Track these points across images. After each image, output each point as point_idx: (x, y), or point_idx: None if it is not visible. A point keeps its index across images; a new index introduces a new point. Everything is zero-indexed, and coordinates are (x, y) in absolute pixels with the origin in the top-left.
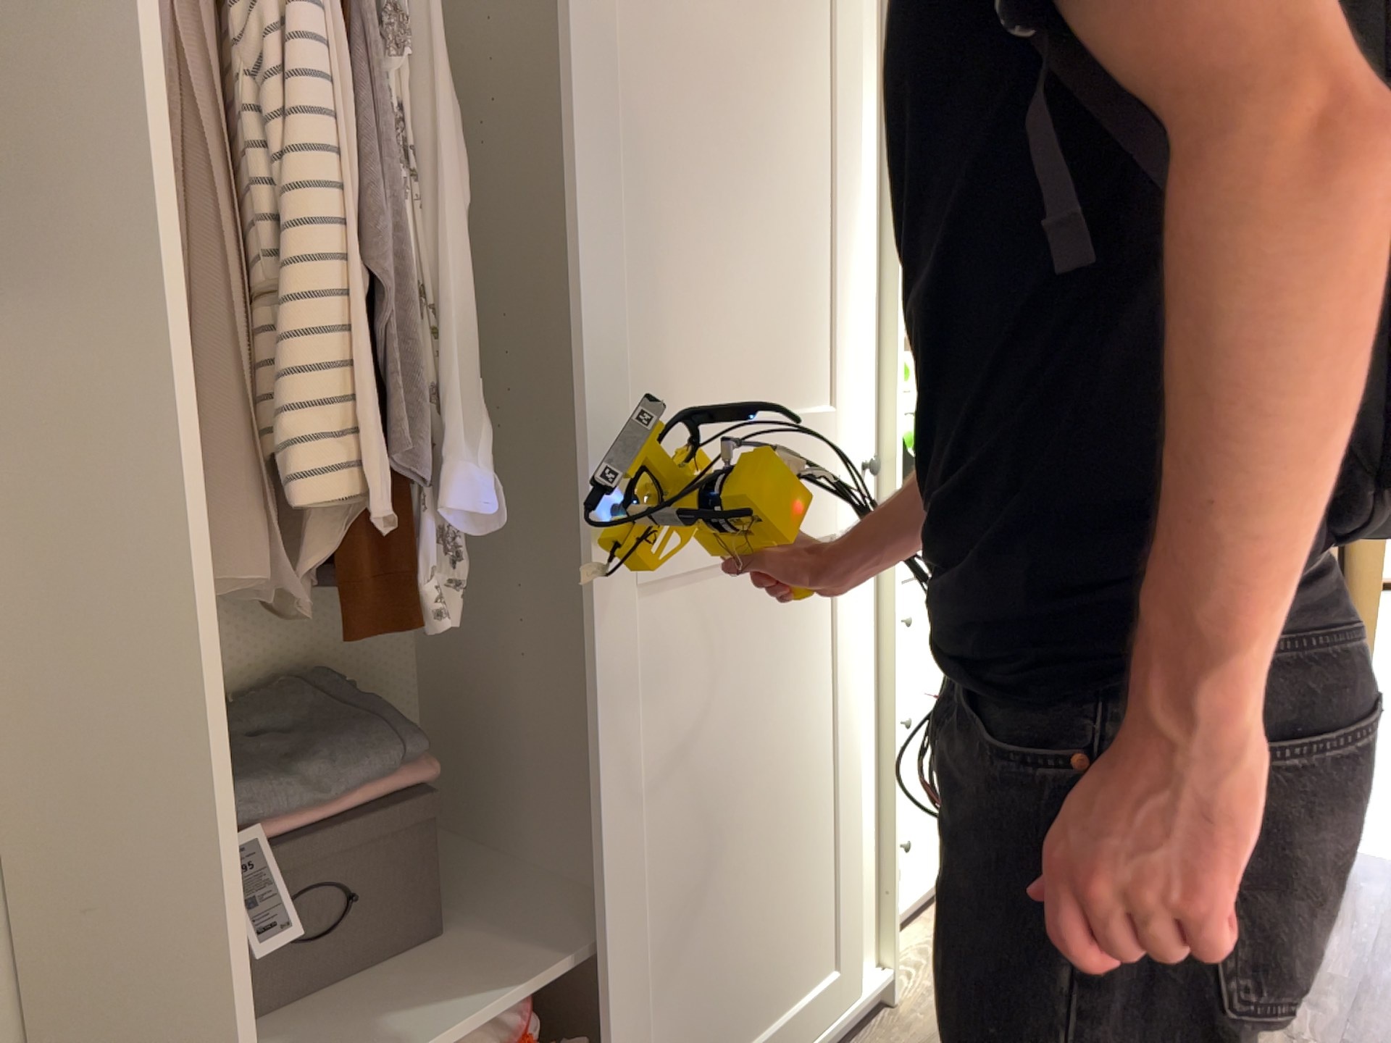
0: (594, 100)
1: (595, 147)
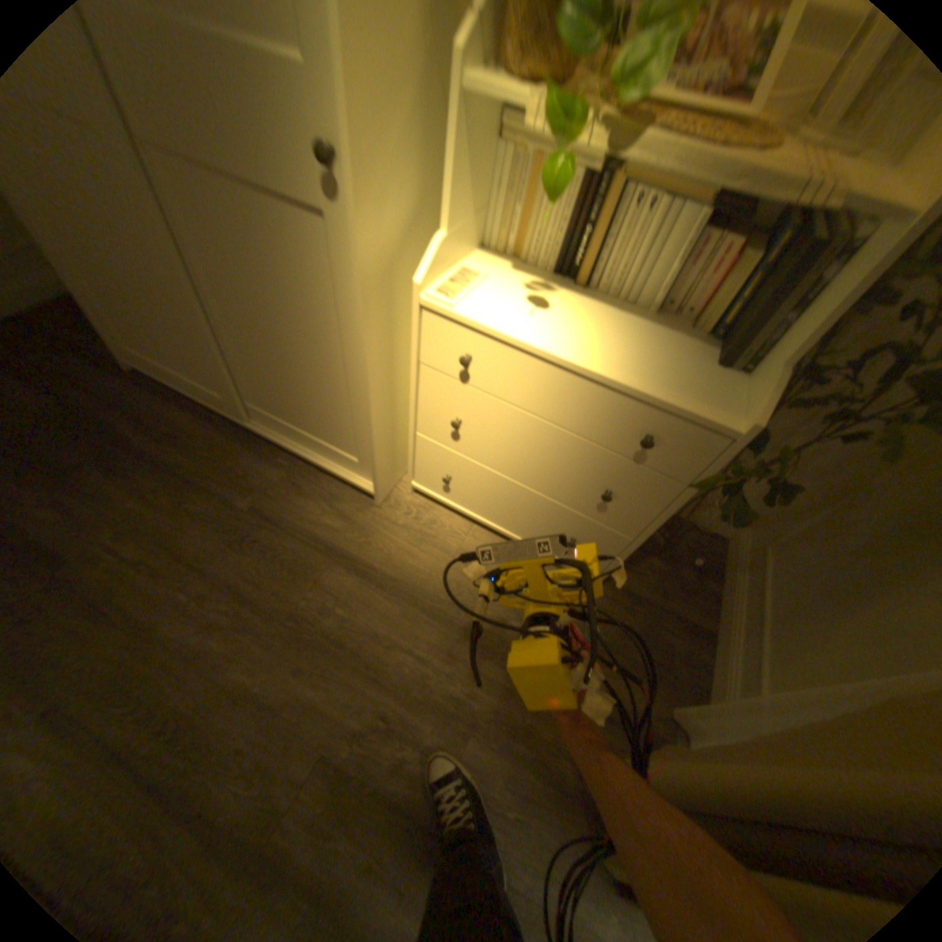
0: None
1: None
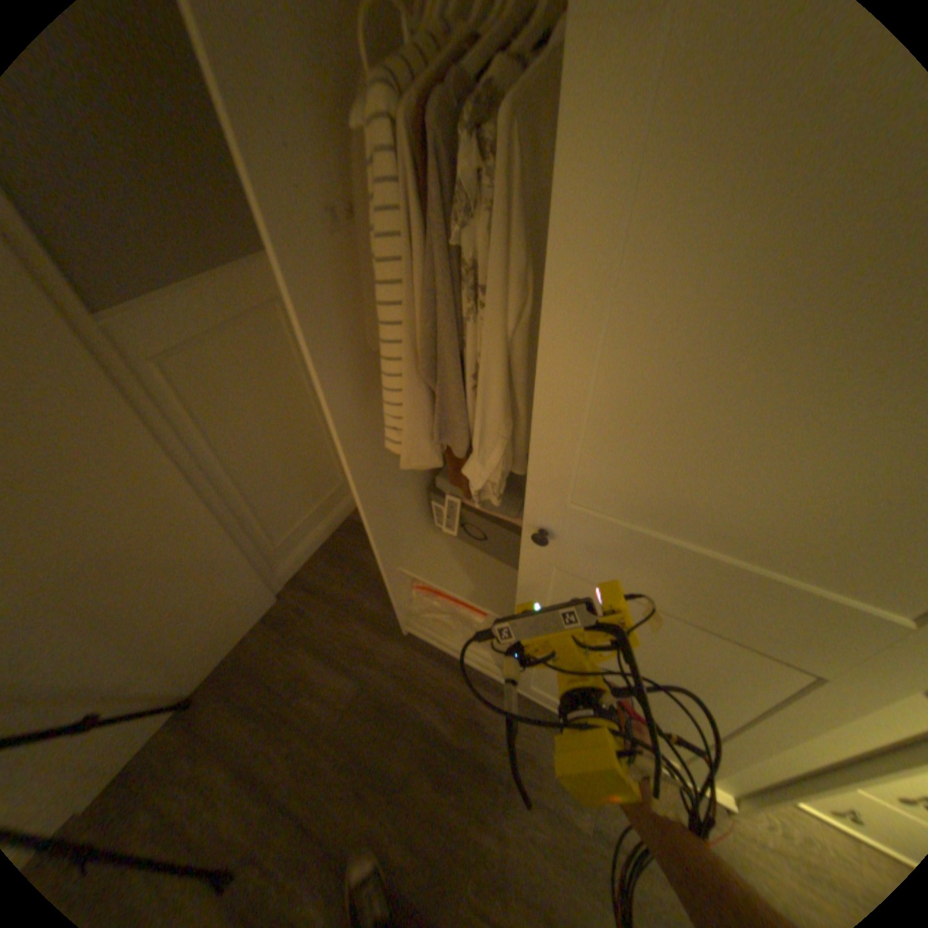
0: (576, 277)
1: (569, 320)
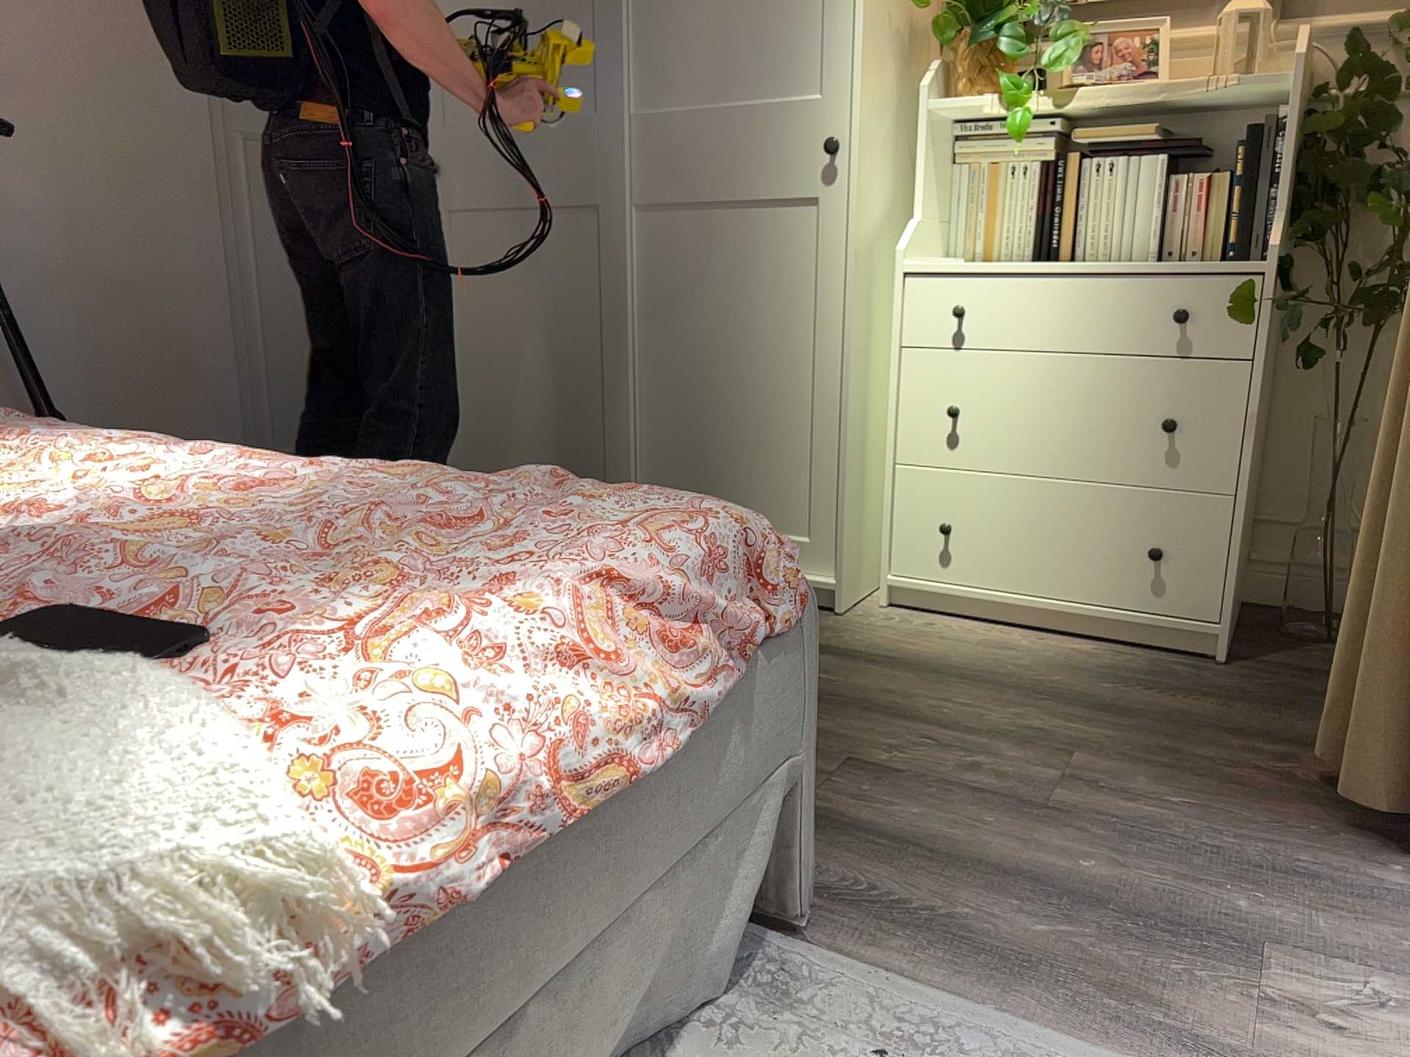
0: None
1: None
